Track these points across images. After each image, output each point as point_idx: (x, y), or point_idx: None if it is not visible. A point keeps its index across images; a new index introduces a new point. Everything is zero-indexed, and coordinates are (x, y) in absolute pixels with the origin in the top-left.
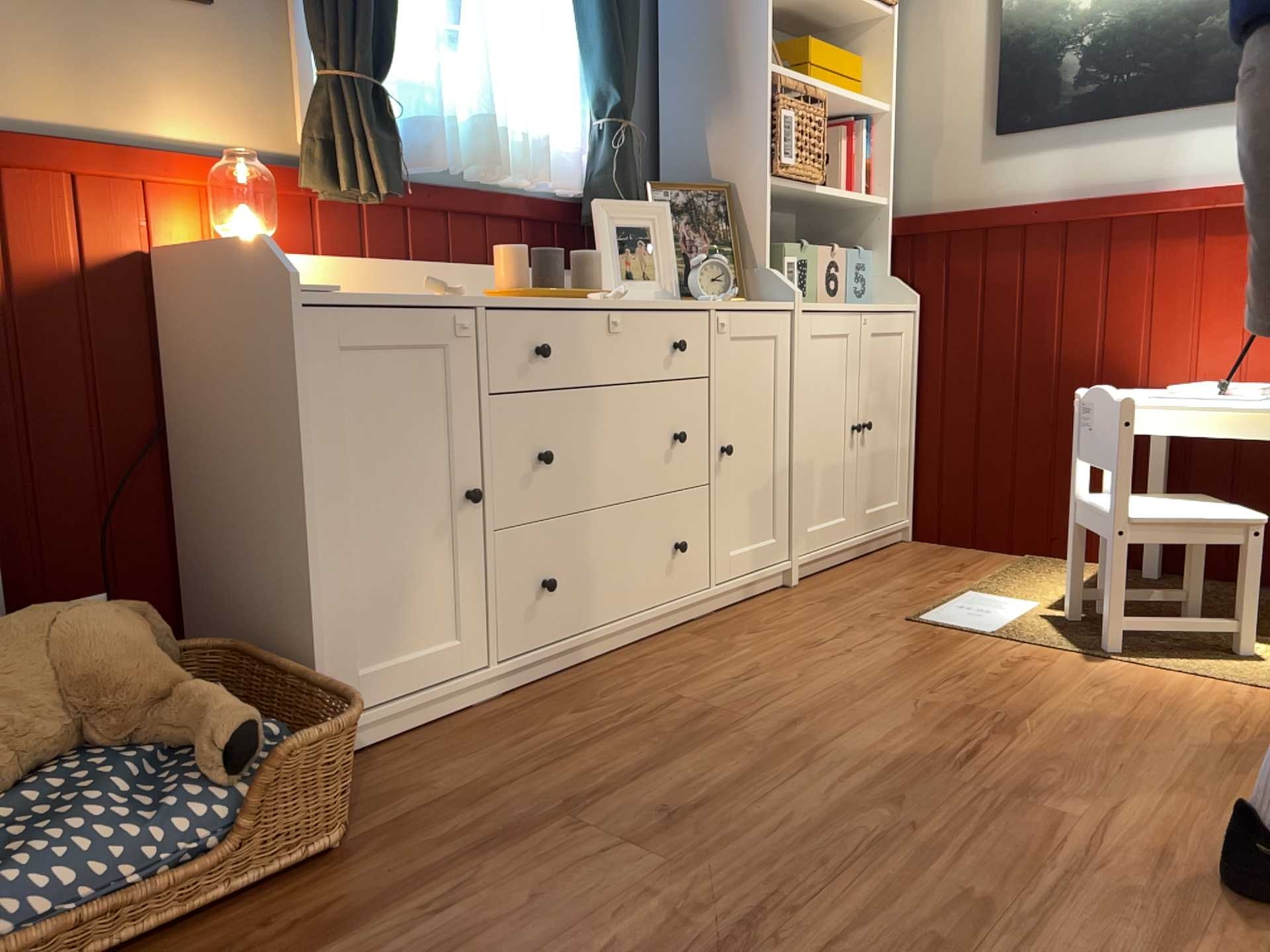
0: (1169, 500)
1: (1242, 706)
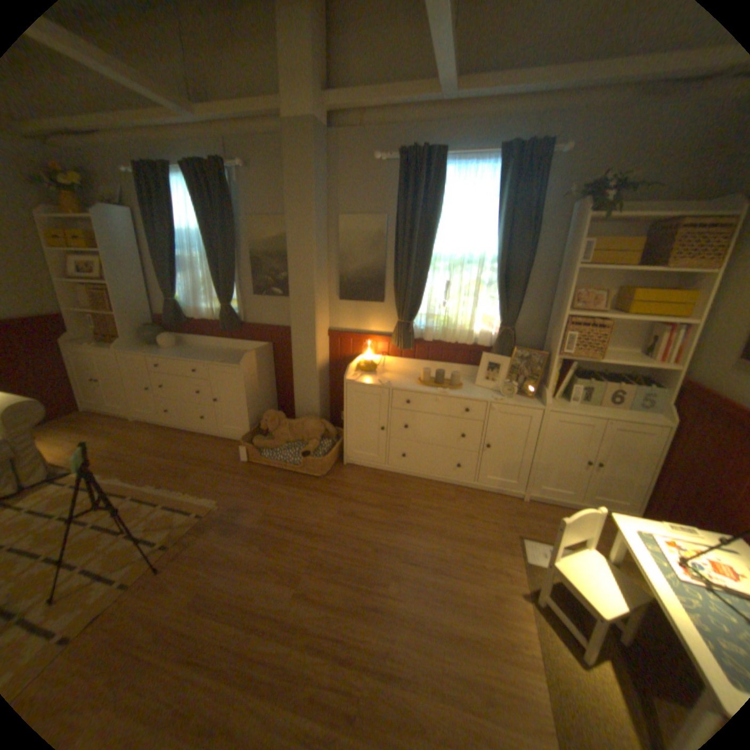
0: (615, 584)
1: (515, 652)
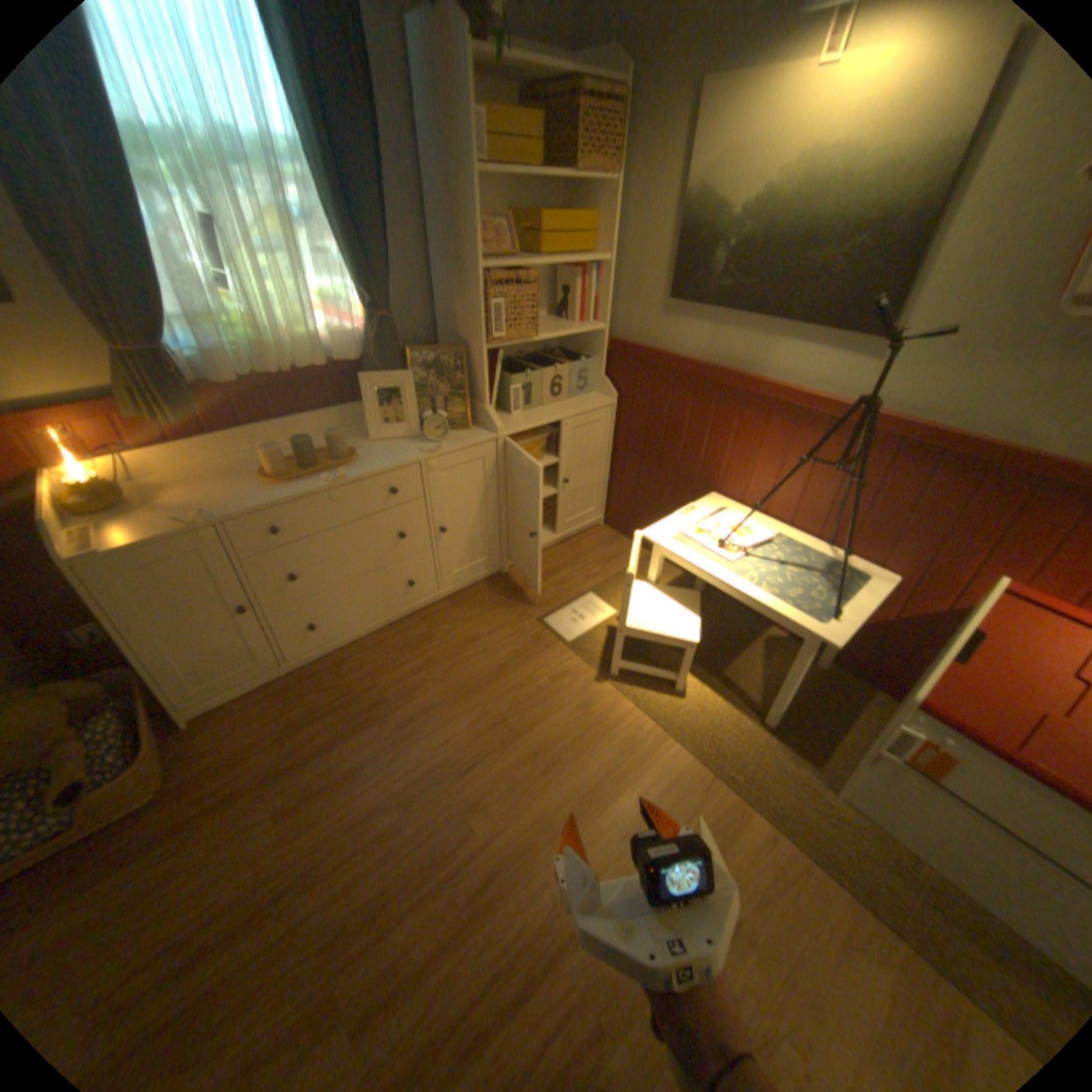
0: (670, 602)
1: (636, 744)
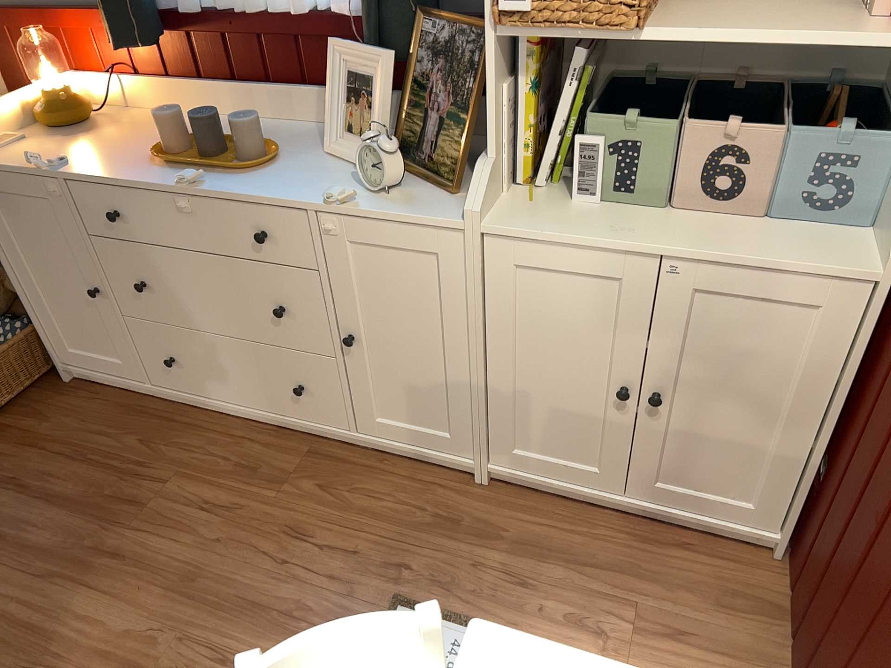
0: None
1: None
